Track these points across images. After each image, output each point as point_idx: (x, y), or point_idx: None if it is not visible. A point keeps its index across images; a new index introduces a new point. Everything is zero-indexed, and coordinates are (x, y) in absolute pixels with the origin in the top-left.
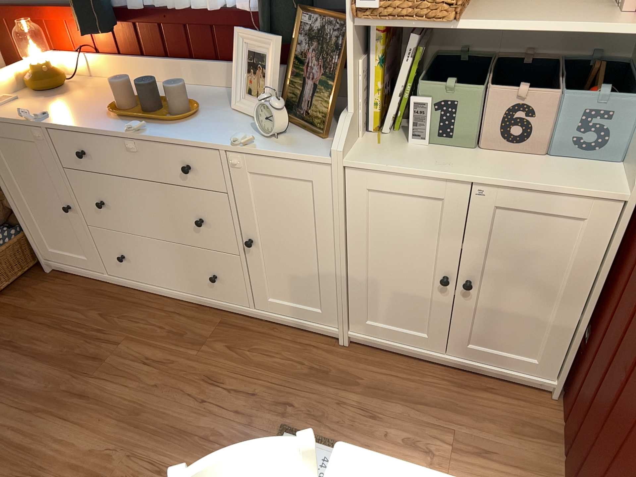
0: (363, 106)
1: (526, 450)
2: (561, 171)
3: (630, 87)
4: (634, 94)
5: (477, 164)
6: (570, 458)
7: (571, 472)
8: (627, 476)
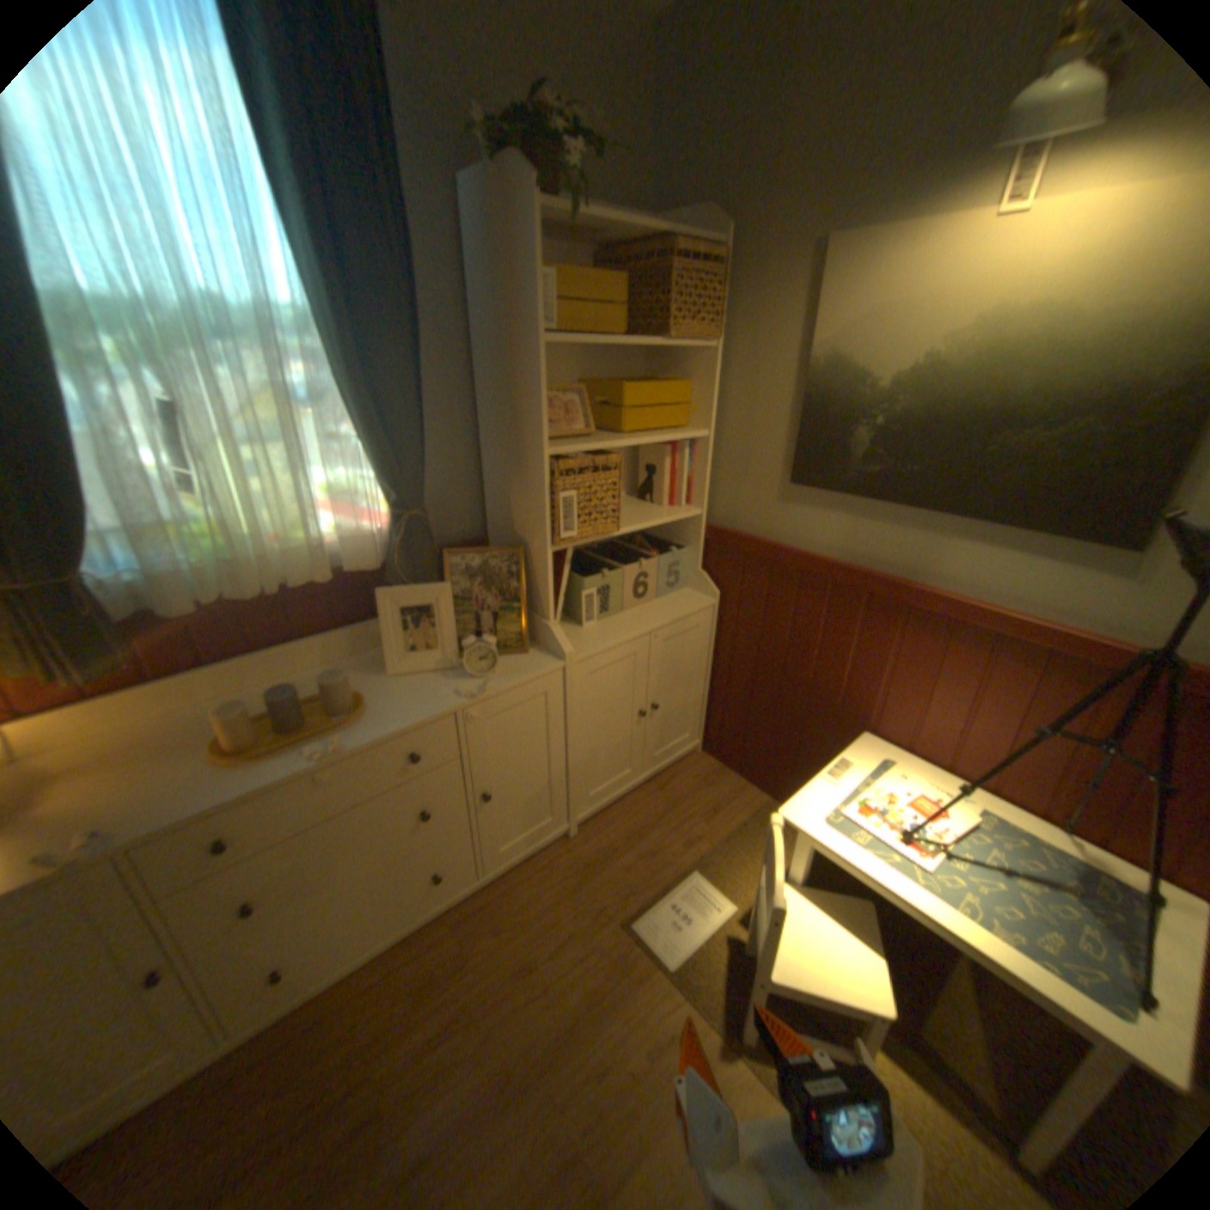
0: (556, 611)
1: (727, 790)
2: (674, 603)
3: (668, 544)
4: (680, 547)
5: (637, 619)
6: (754, 769)
7: (763, 774)
8: (828, 726)
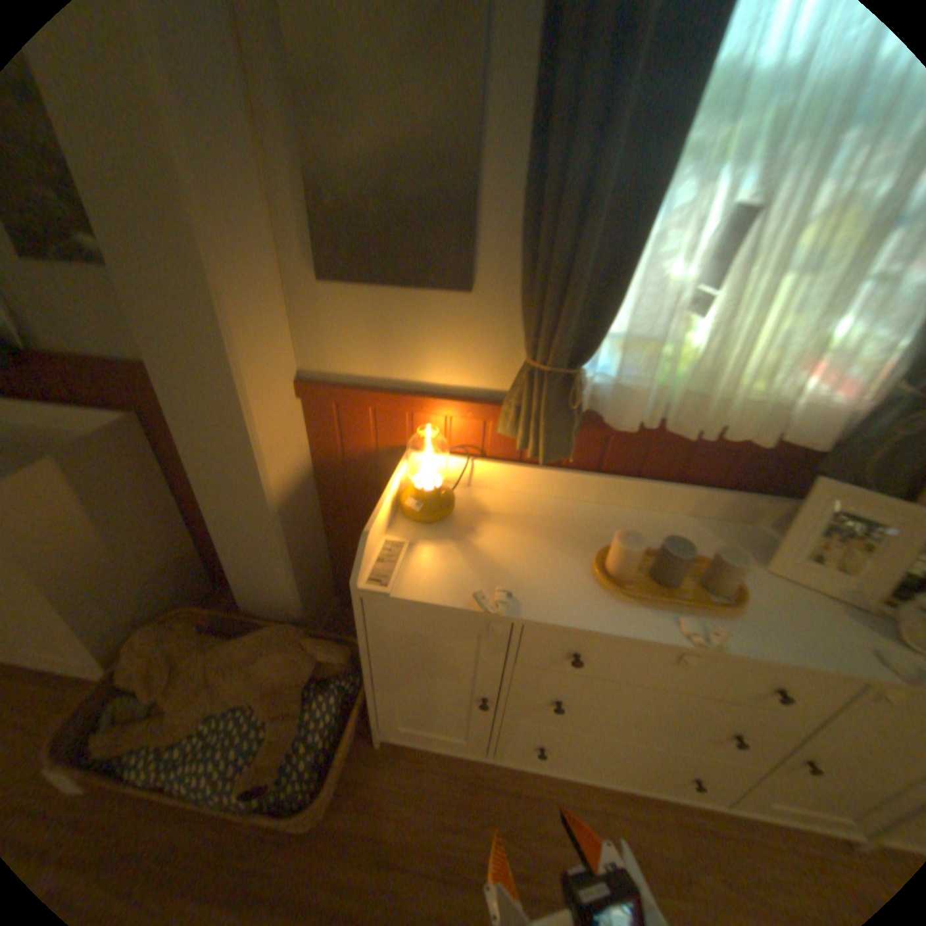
0: None
1: None
2: None
3: None
4: None
5: None
6: None
7: None
8: None
